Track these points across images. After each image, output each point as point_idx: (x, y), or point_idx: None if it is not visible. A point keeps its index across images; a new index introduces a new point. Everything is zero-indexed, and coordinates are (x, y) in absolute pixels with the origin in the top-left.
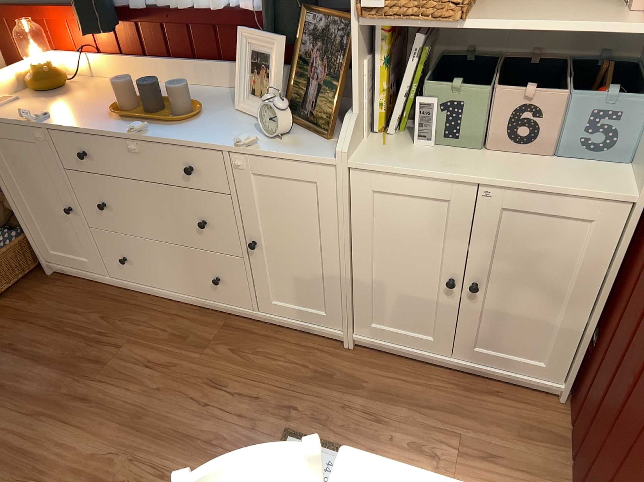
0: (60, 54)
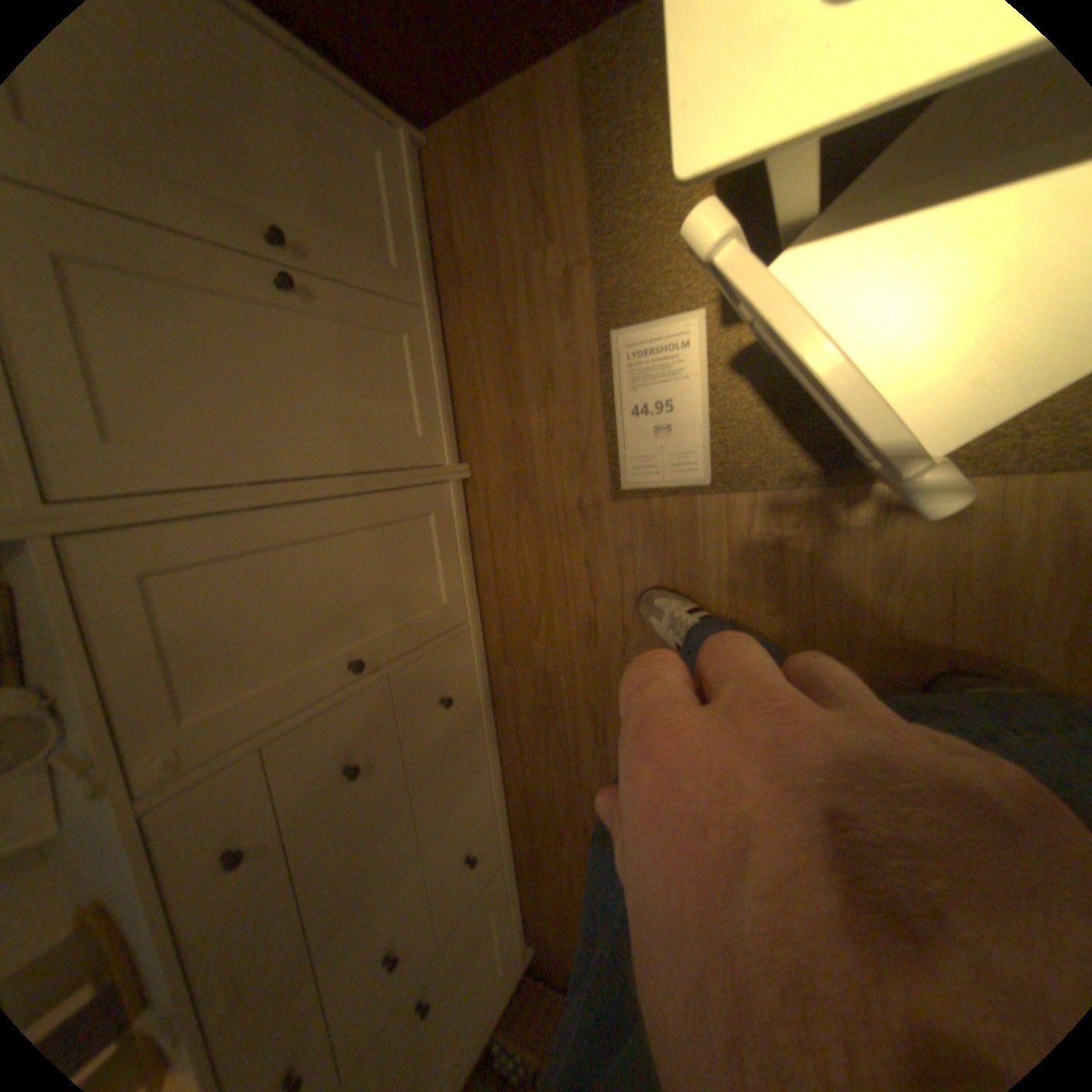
0: None
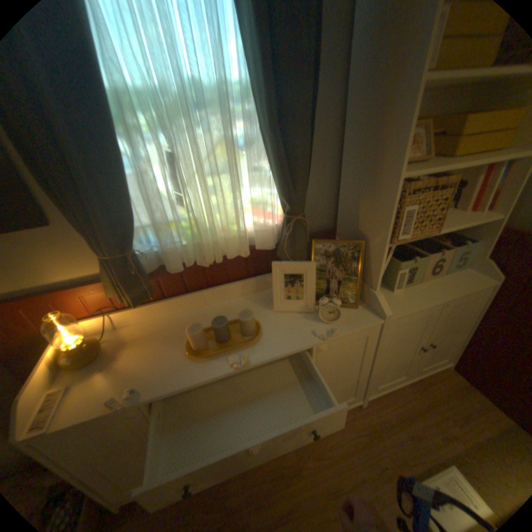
0: (79, 326)
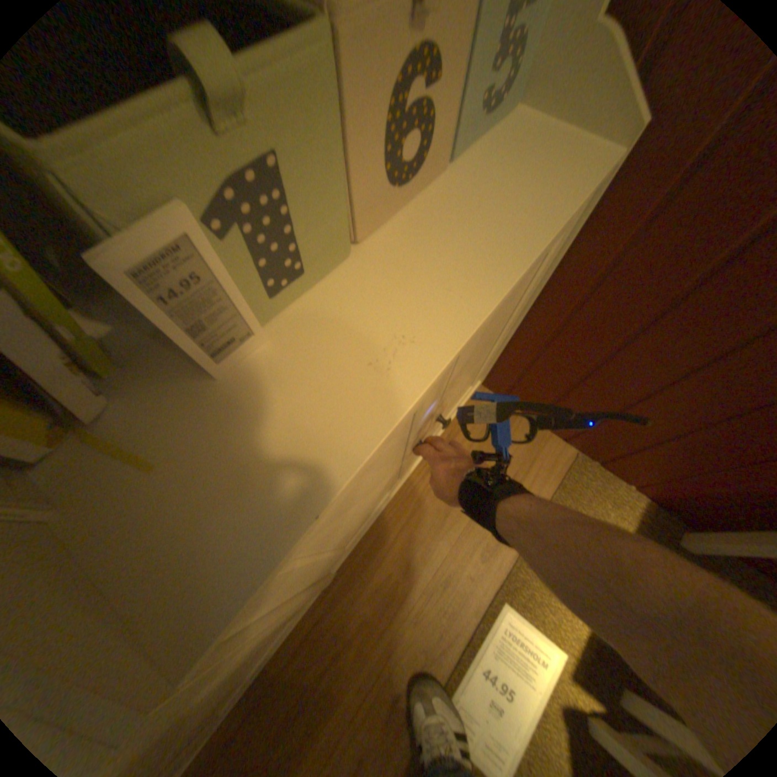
0: None
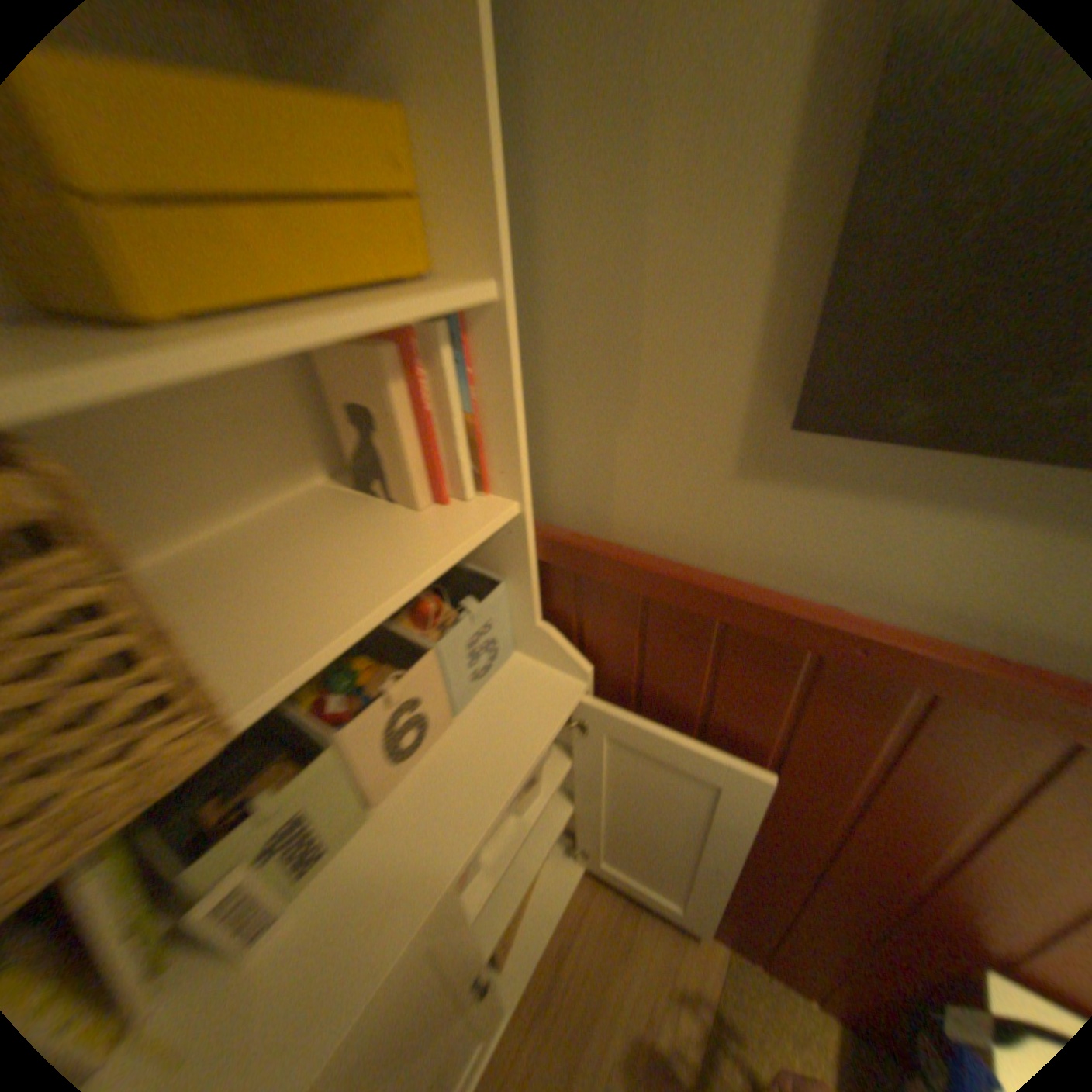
0: None
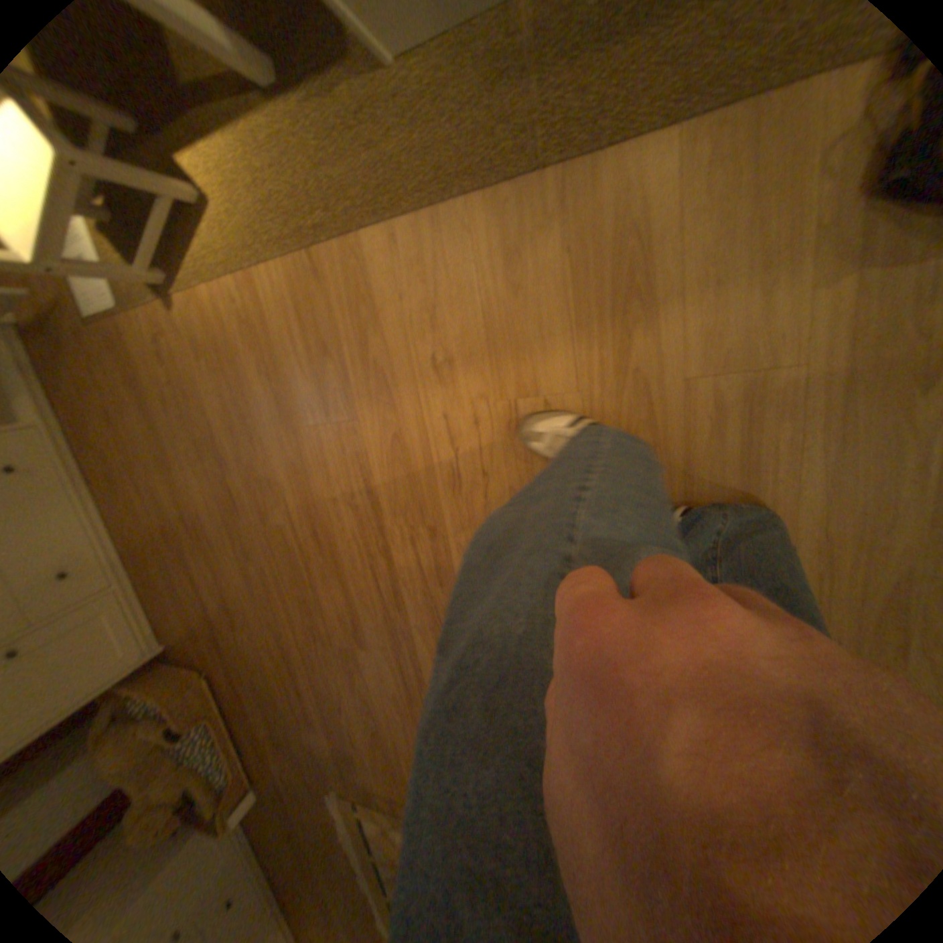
0: None
